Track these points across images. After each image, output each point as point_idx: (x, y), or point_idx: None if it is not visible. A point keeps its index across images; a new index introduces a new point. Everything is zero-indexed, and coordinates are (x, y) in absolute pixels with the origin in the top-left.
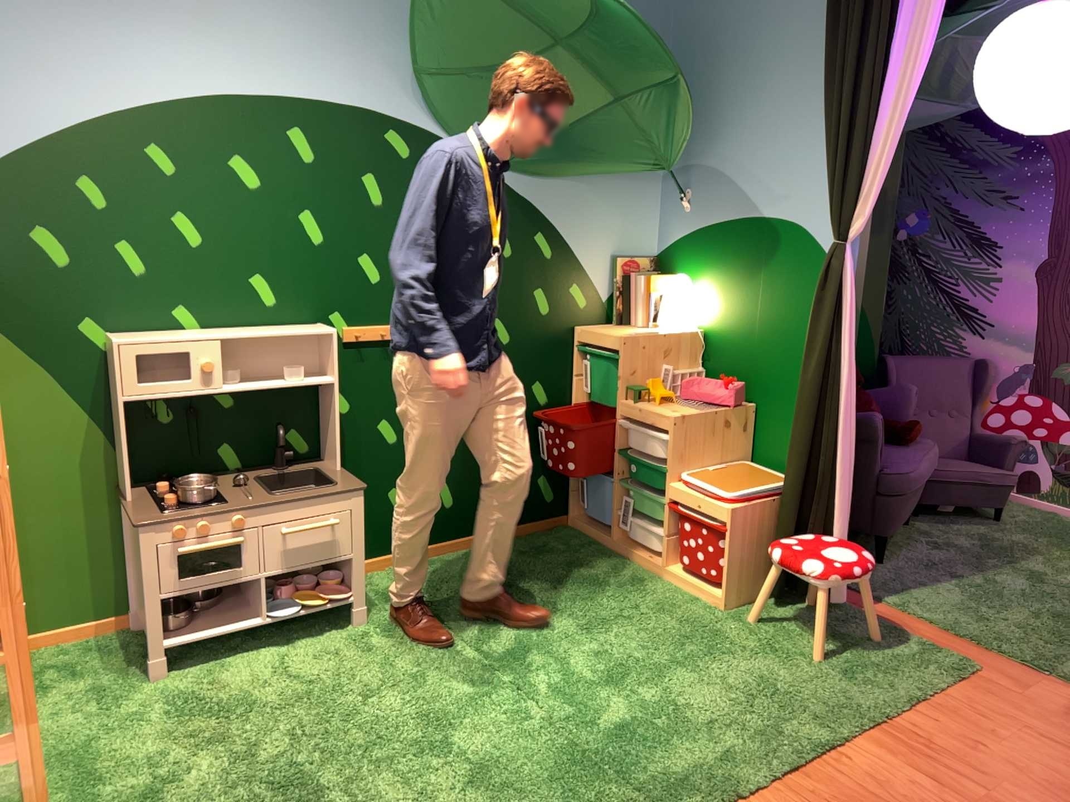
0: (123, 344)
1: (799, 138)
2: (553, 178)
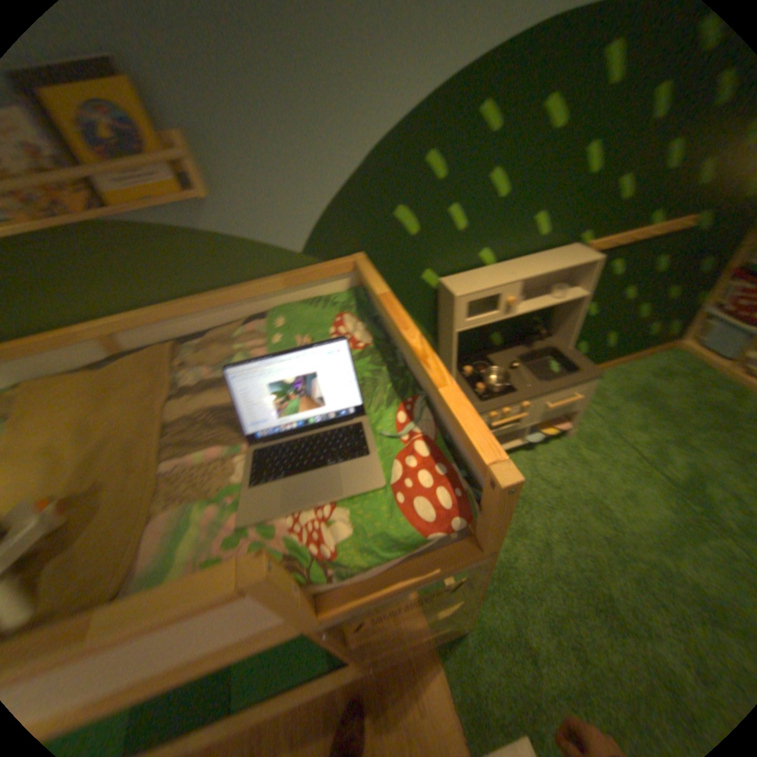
0: (461, 297)
1: None
2: None
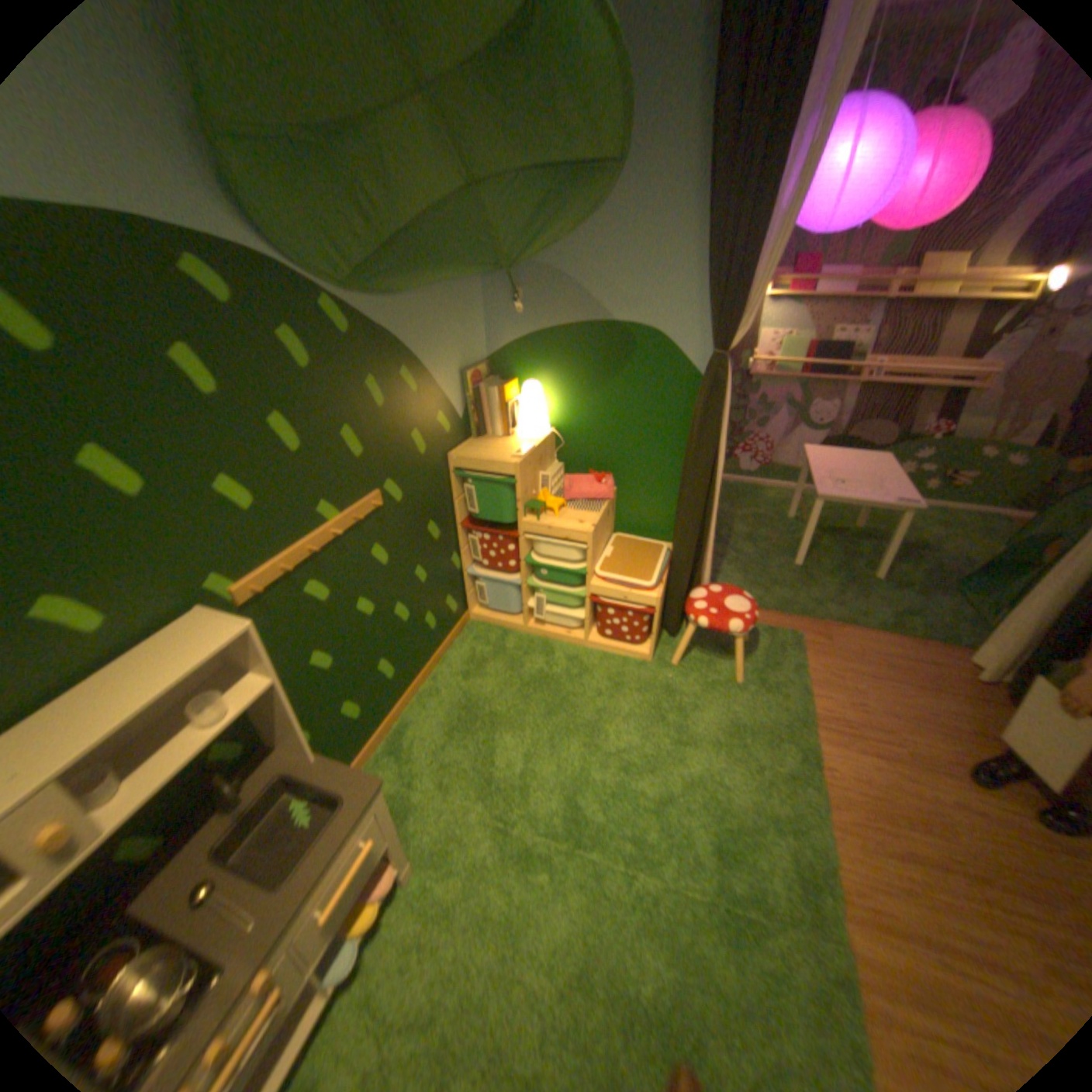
0: None
1: (656, 238)
2: (403, 296)
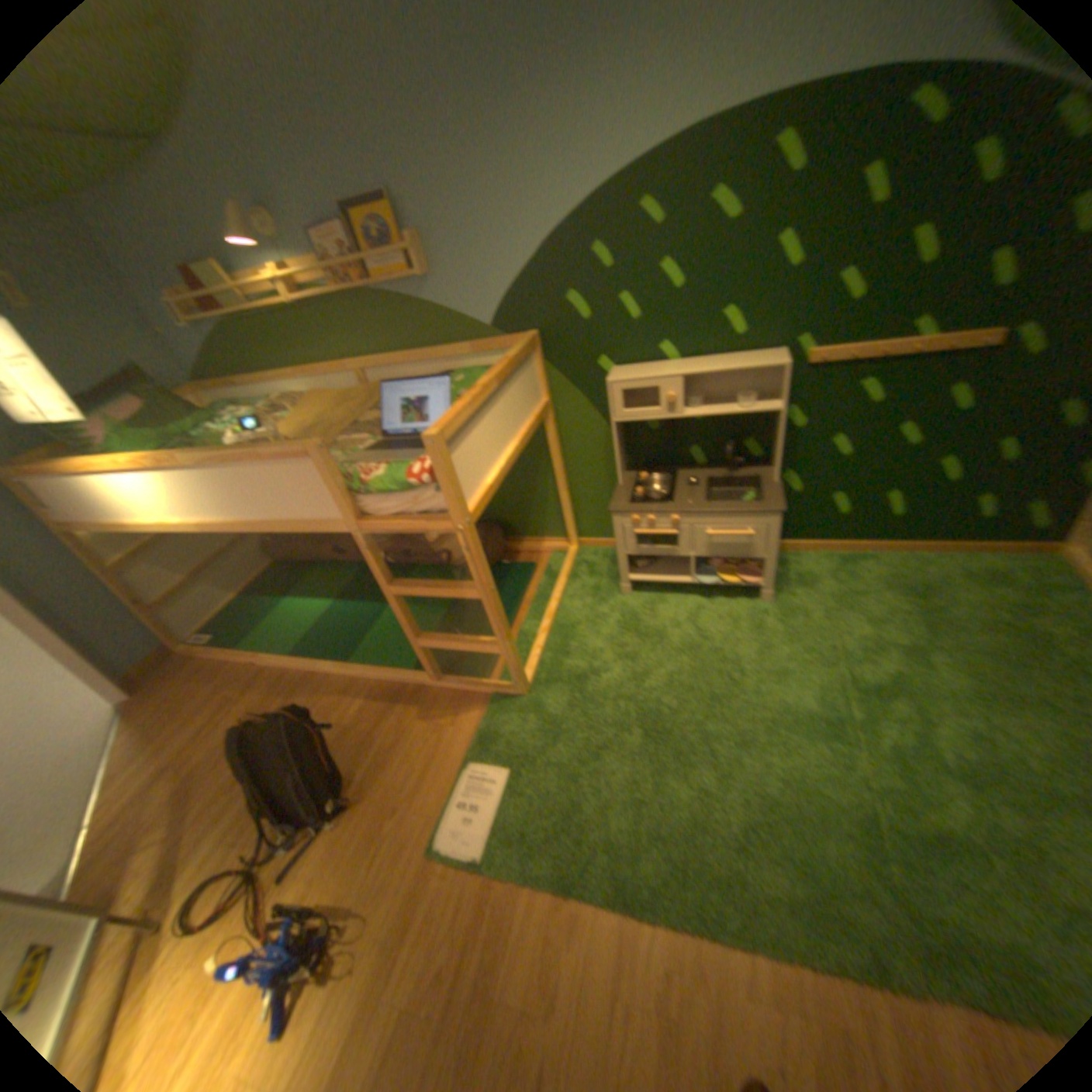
0: (611, 384)
1: None
2: None
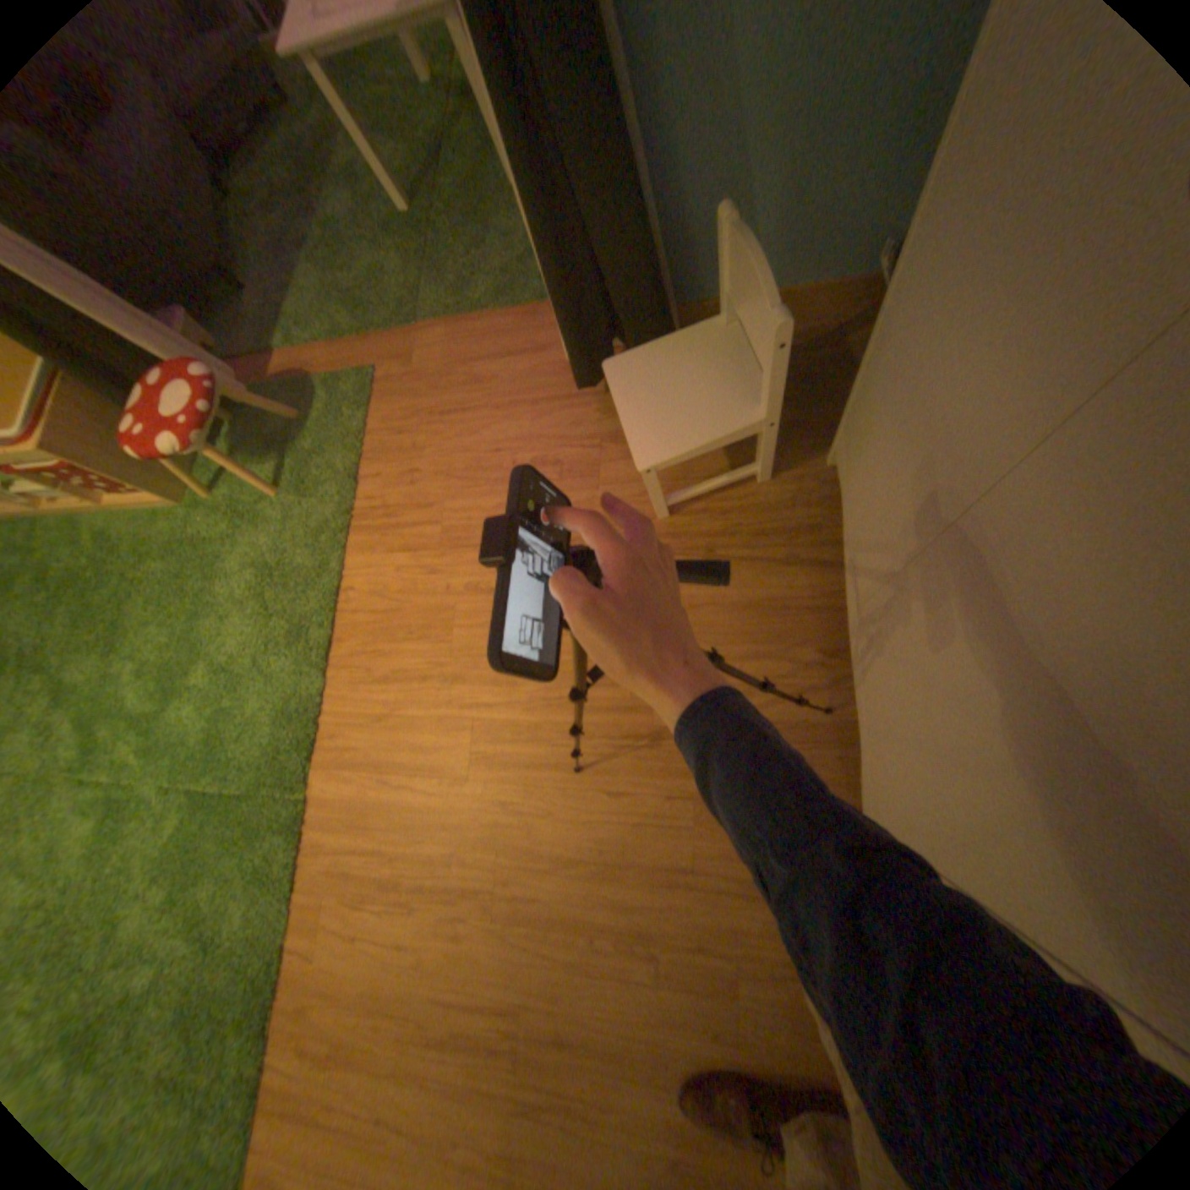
0: None
1: None
2: None
